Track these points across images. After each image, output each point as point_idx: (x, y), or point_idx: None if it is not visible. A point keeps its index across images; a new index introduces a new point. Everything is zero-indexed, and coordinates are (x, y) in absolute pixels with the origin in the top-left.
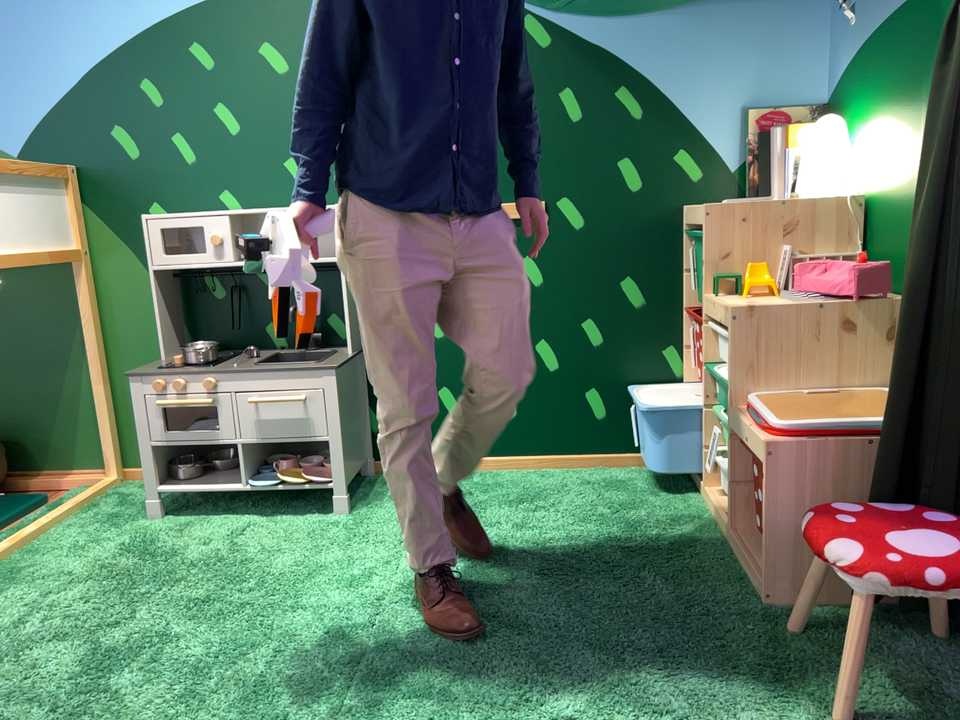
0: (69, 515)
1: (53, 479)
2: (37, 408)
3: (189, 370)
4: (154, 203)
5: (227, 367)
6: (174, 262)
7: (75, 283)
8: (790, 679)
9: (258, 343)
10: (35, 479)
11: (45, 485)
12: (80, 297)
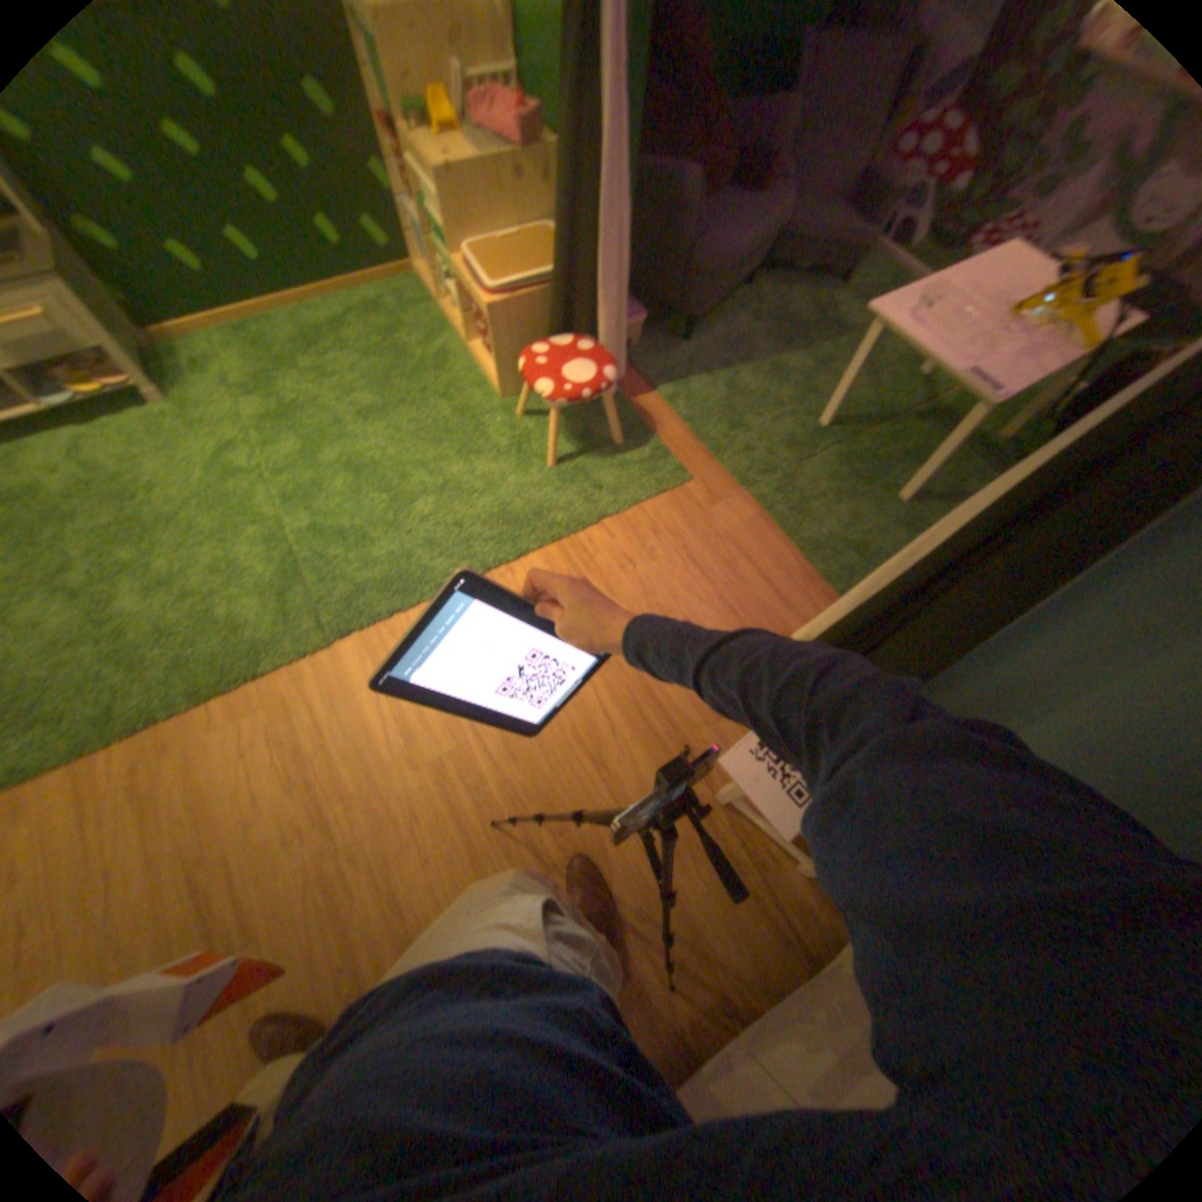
0: None
1: None
2: None
3: None
4: None
5: None
6: None
7: None
8: (521, 450)
9: None
10: None
11: None
12: None
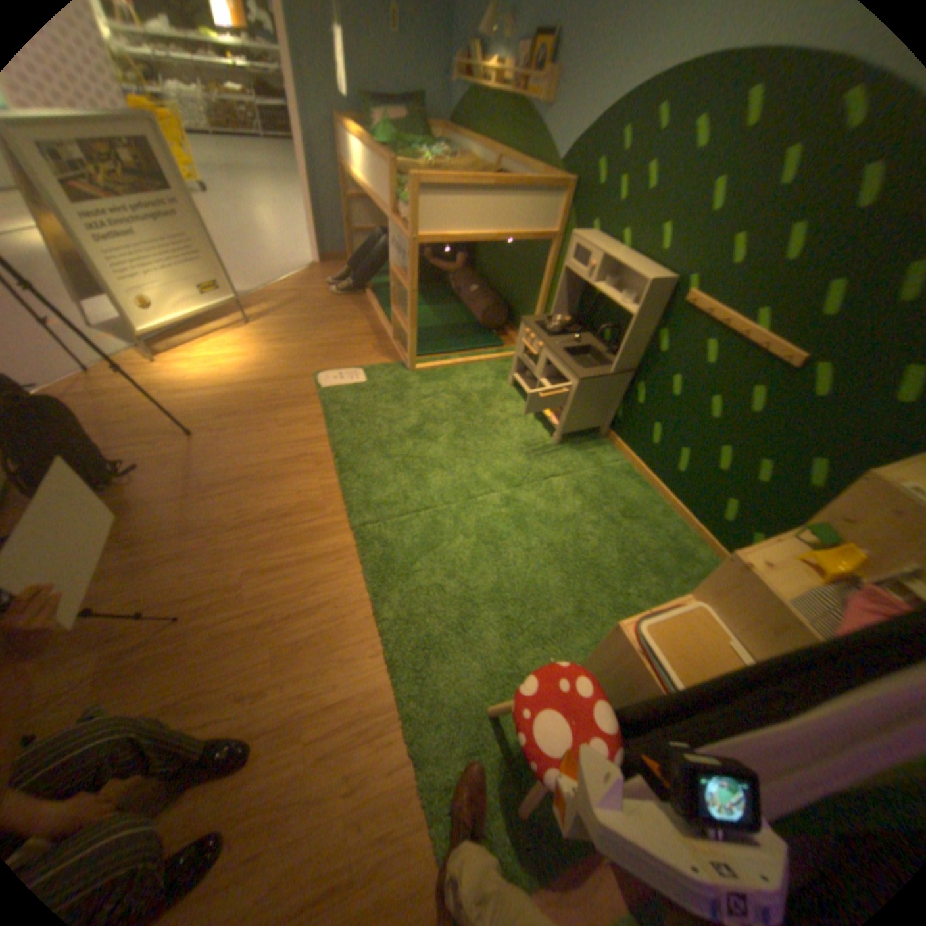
0: (493, 361)
1: (513, 338)
2: (523, 303)
3: (538, 334)
4: (596, 220)
5: (552, 343)
6: (572, 268)
7: (549, 252)
8: (513, 684)
9: (597, 332)
10: (509, 334)
11: (510, 339)
12: (552, 259)
